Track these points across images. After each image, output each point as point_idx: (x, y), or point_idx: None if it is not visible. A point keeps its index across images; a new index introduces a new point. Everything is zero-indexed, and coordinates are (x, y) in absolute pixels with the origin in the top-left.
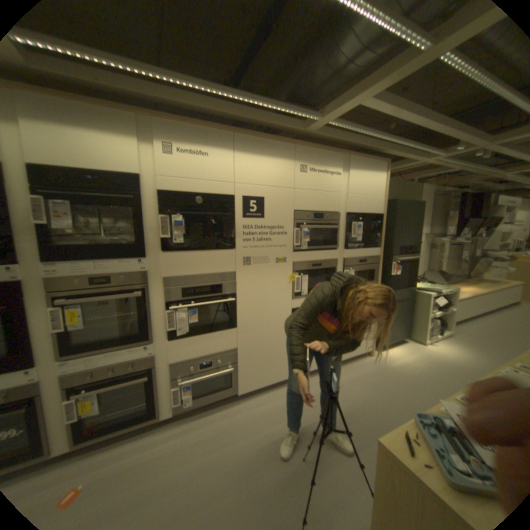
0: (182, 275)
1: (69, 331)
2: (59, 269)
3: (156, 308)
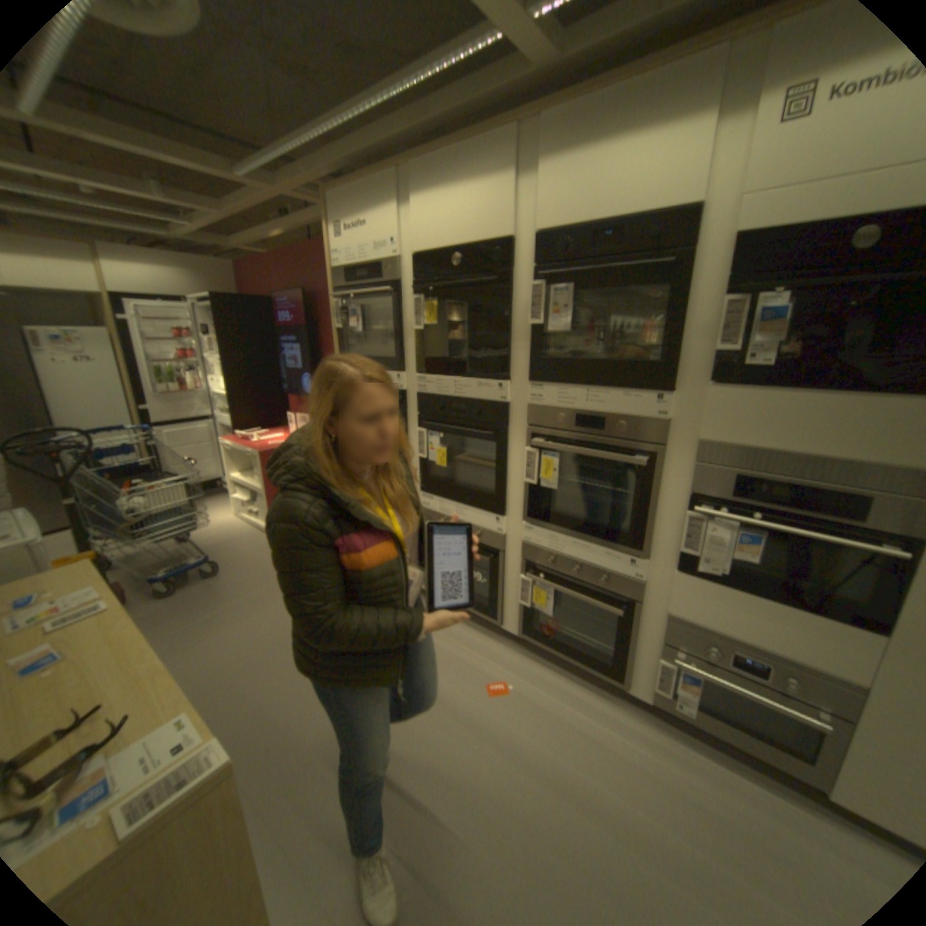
0: (748, 443)
1: (541, 487)
2: (544, 395)
3: (671, 497)
